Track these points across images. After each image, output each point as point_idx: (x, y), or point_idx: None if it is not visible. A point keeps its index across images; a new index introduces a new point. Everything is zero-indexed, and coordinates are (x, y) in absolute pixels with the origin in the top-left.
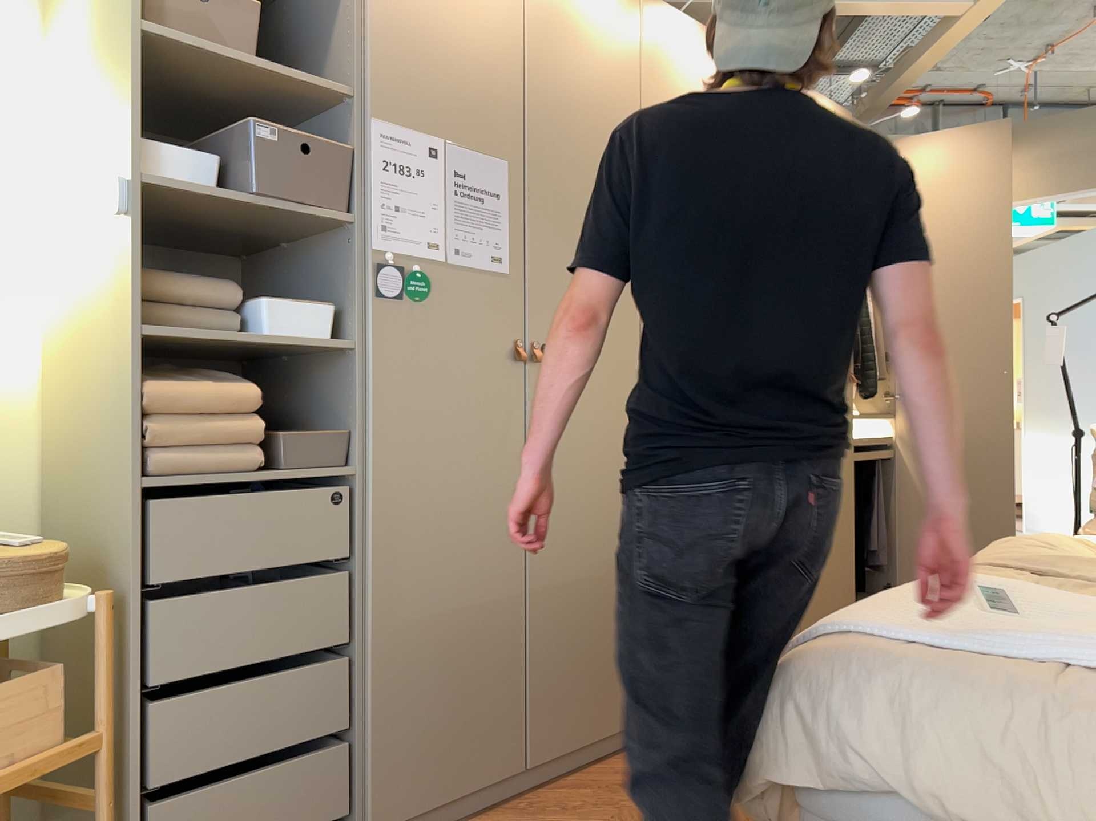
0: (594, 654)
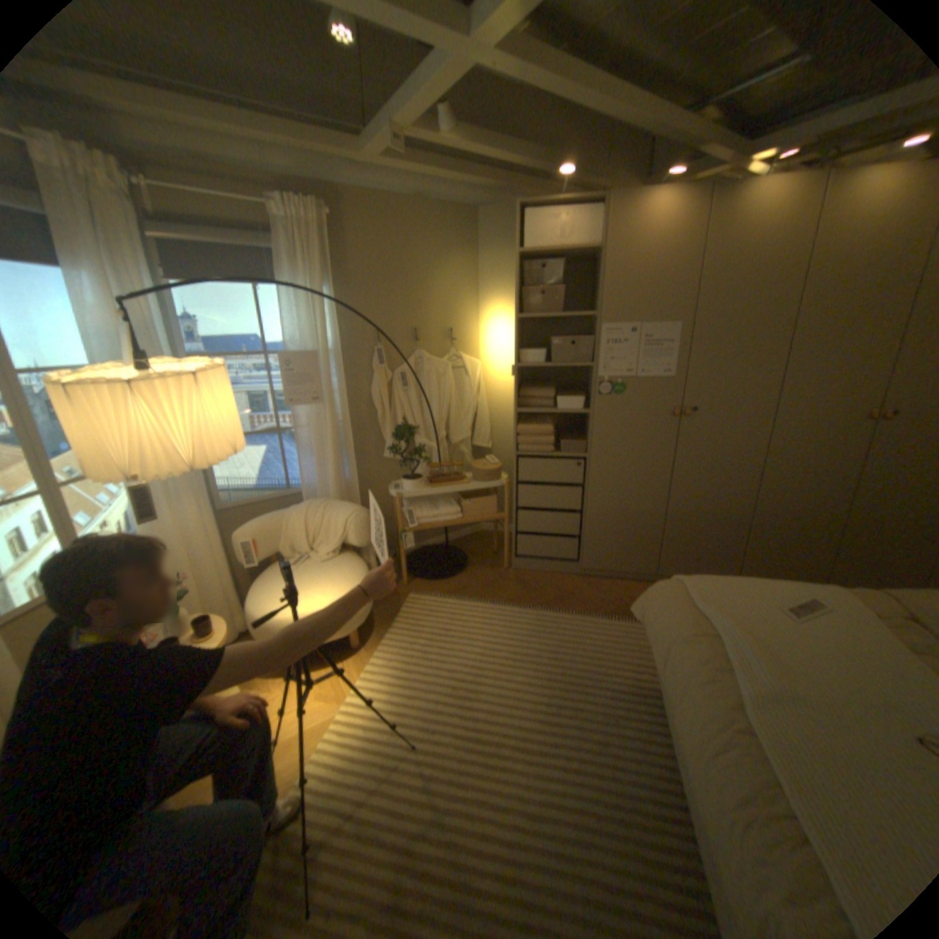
0: (706, 545)
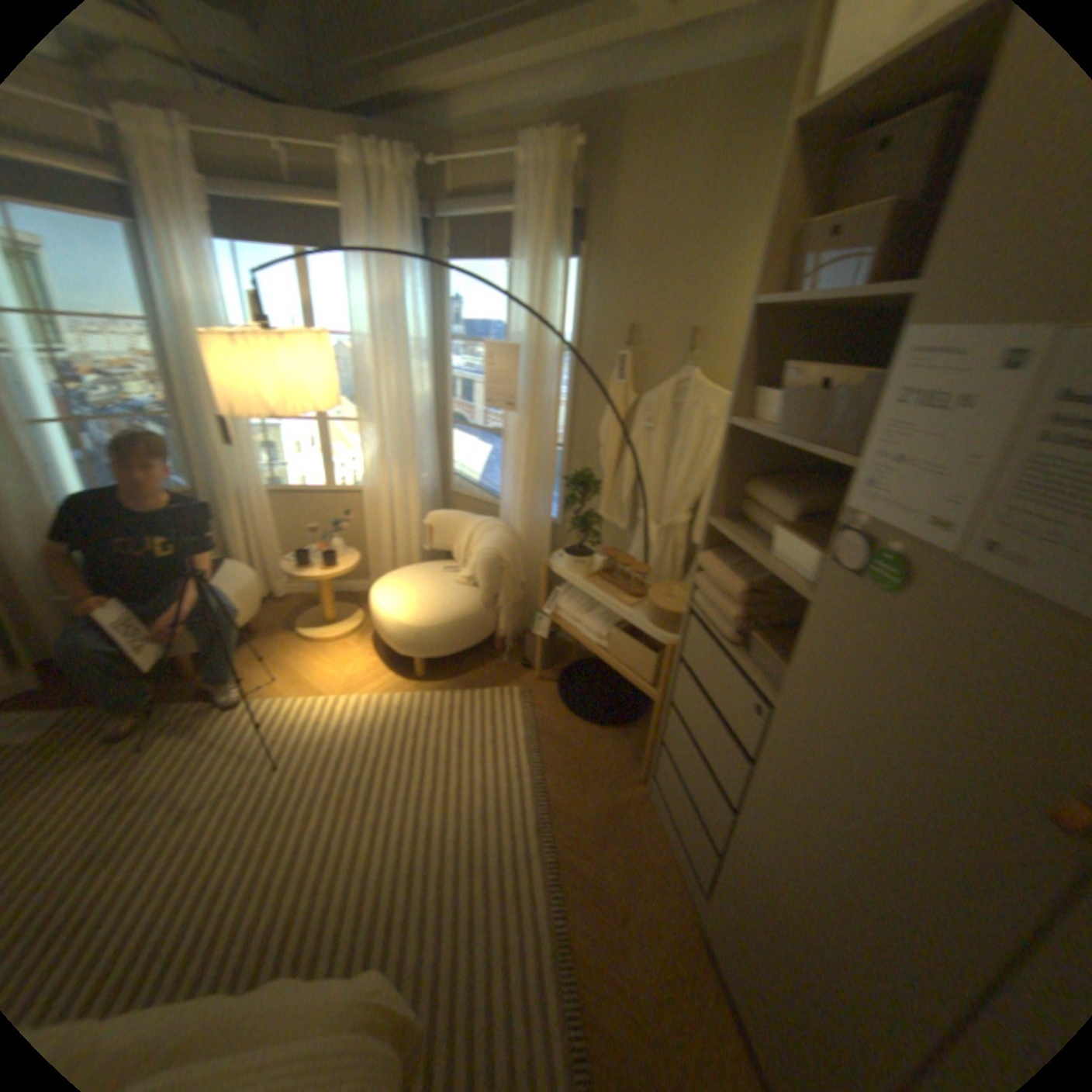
0: None
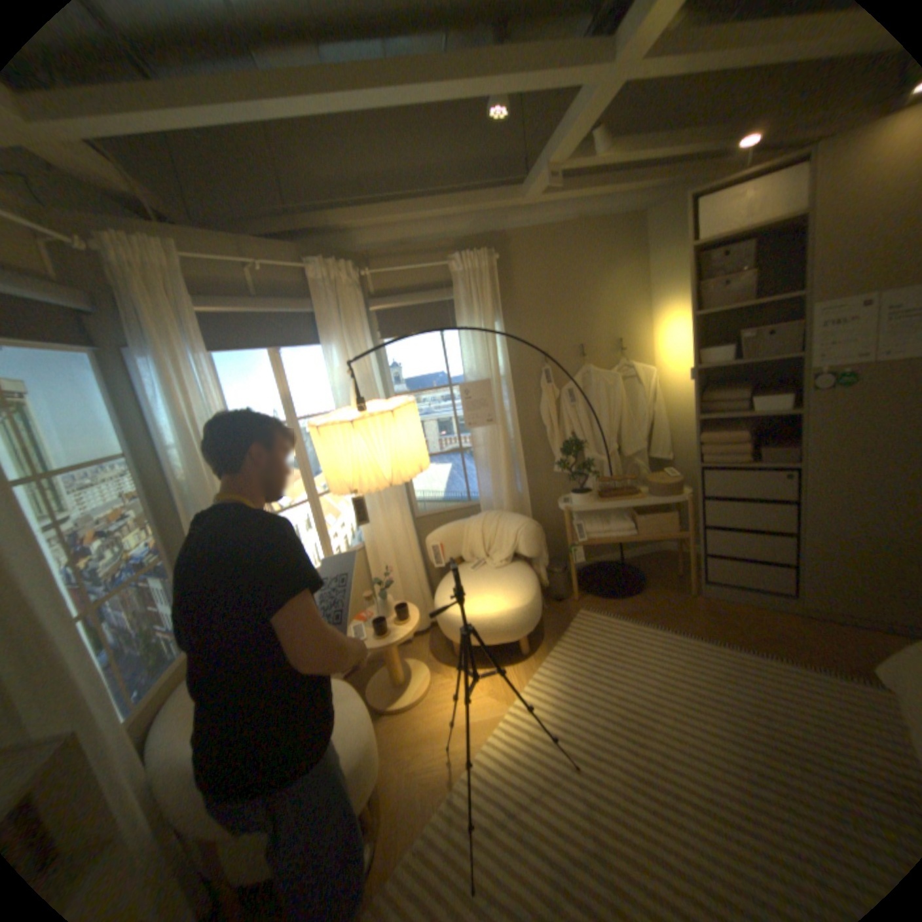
0: None
